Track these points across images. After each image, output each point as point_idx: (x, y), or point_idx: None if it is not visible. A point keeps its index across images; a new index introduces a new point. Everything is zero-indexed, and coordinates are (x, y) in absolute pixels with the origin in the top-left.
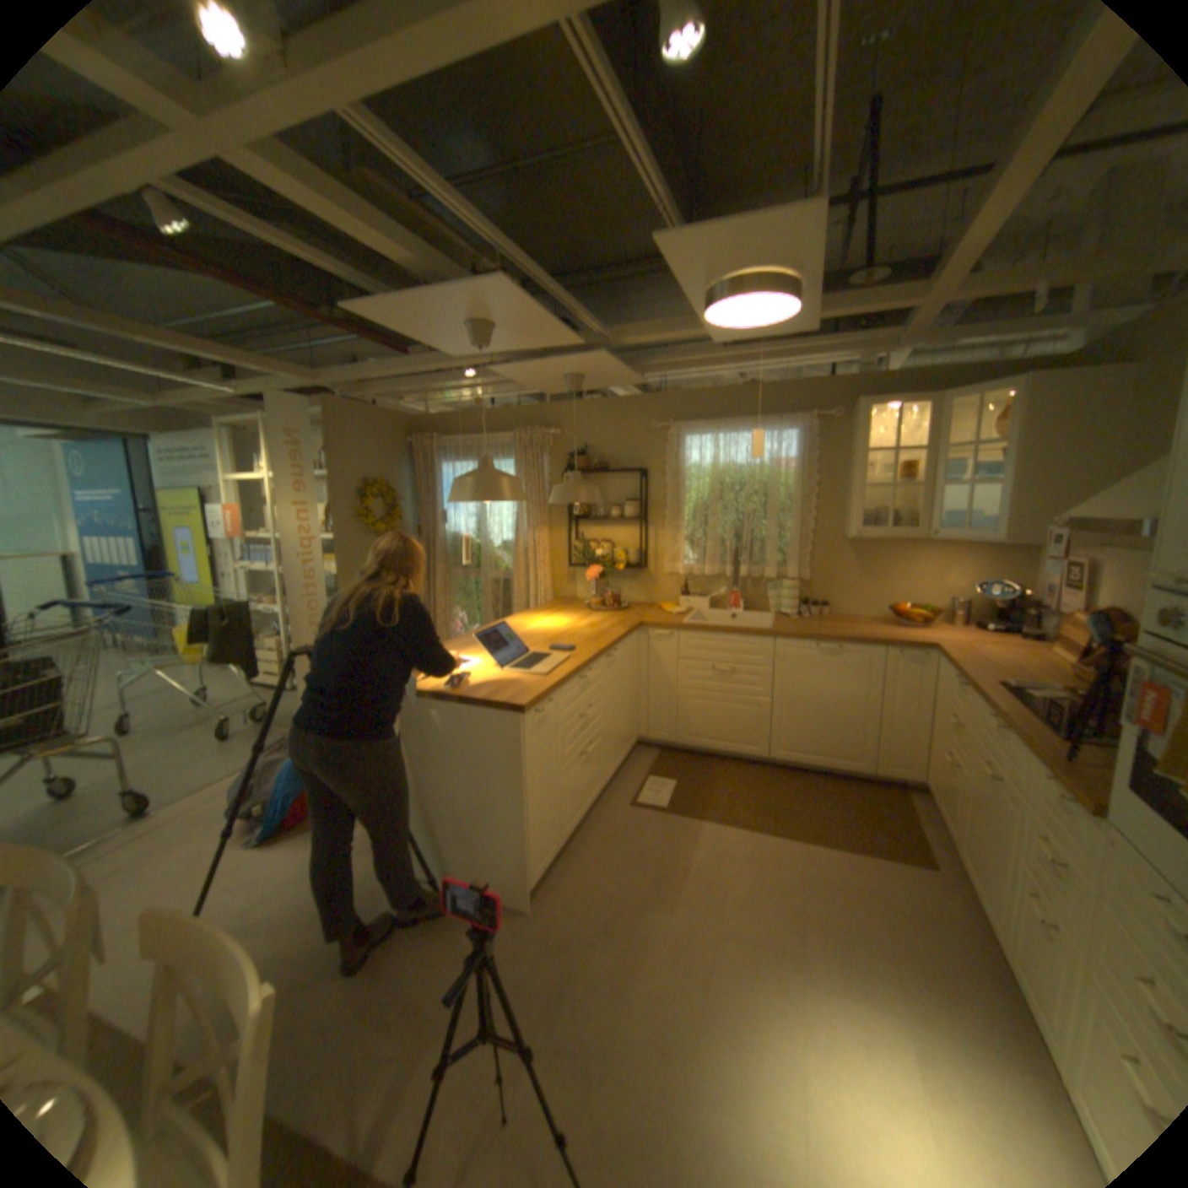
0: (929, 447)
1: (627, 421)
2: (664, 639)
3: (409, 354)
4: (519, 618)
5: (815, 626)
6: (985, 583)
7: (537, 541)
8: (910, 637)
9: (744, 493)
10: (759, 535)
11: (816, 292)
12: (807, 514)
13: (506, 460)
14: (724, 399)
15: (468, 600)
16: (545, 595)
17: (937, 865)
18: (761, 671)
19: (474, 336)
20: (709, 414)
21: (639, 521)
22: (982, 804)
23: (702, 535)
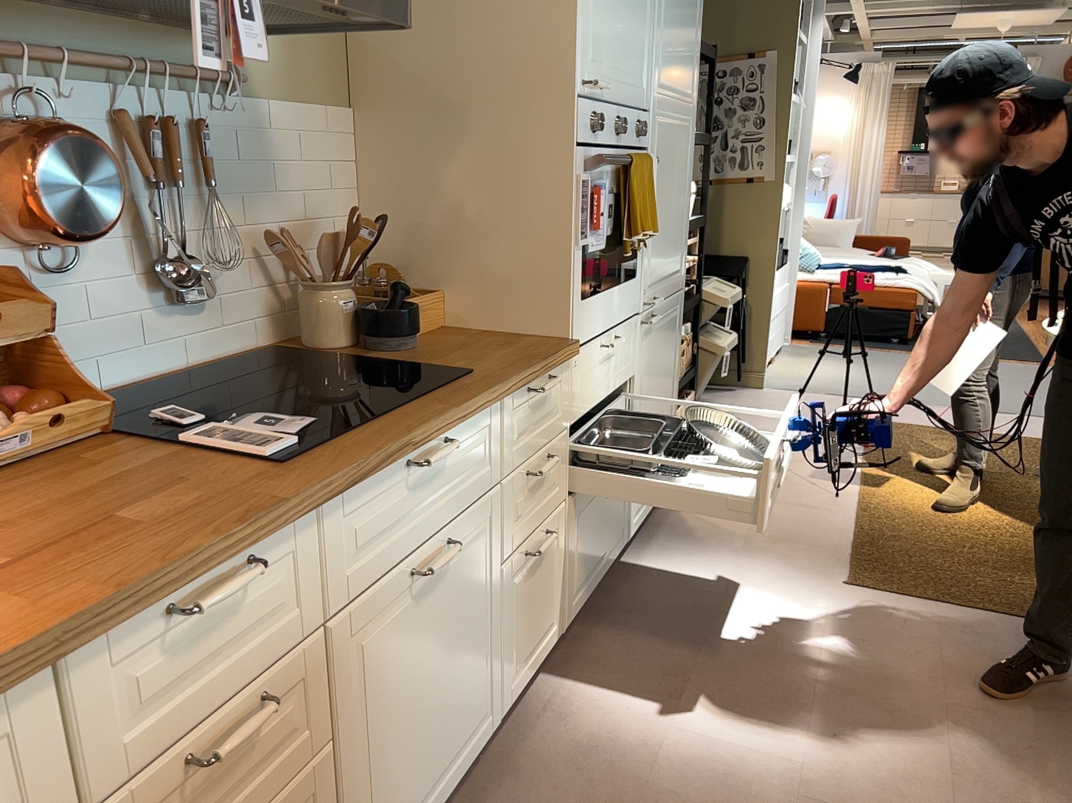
0: None
1: None
2: None
3: None
4: None
5: None
6: None
7: None
8: None
9: None
10: None
11: None
12: None
13: None
14: None
15: None
16: None
17: None
18: None
19: None
20: None
21: None
22: (401, 679)
23: None
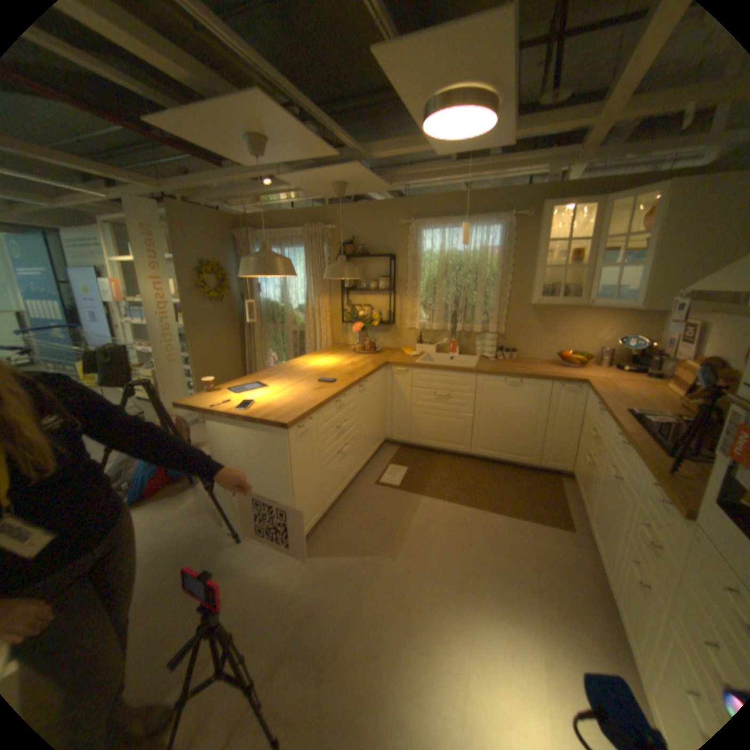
0: (593, 238)
1: (382, 219)
2: (402, 373)
3: (222, 166)
4: (305, 358)
5: (506, 365)
6: (625, 337)
7: (320, 305)
8: (570, 375)
9: (462, 271)
10: (471, 302)
11: (511, 108)
12: (505, 287)
13: (299, 247)
14: (450, 202)
15: (277, 344)
16: (327, 342)
17: (574, 528)
18: (466, 396)
19: (254, 147)
20: (439, 213)
21: (389, 291)
22: (607, 492)
23: (432, 302)
